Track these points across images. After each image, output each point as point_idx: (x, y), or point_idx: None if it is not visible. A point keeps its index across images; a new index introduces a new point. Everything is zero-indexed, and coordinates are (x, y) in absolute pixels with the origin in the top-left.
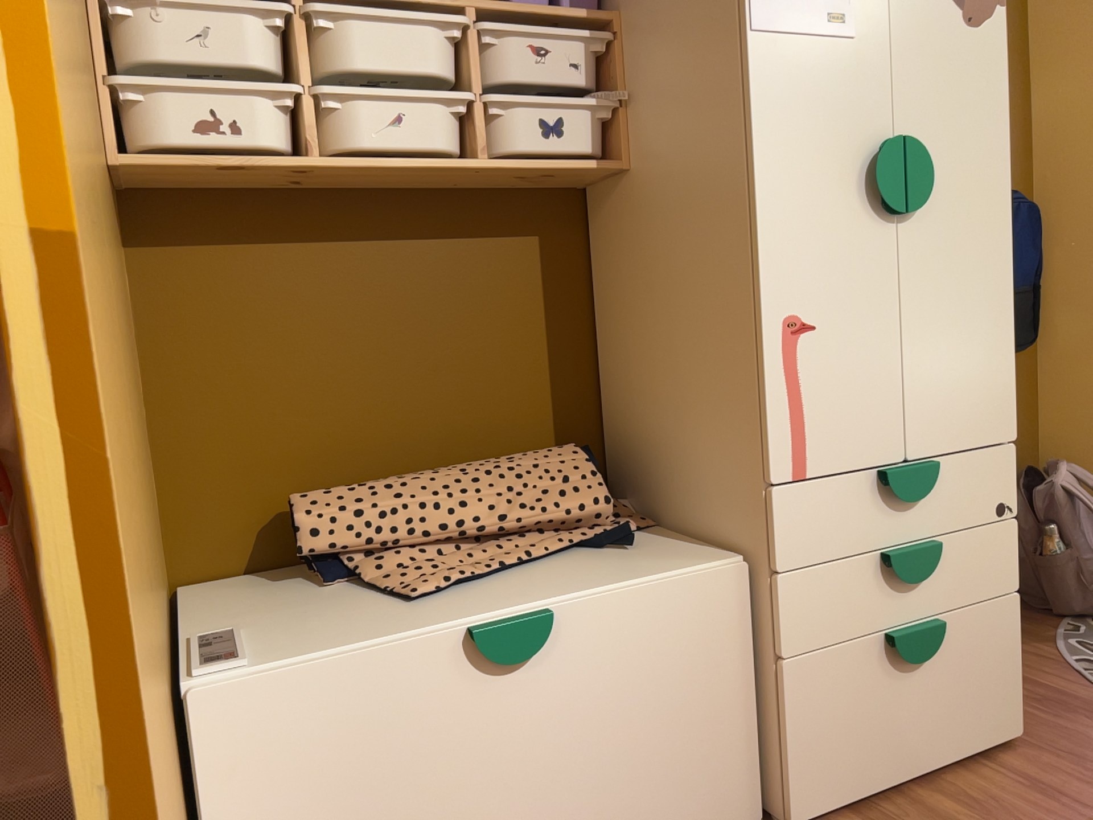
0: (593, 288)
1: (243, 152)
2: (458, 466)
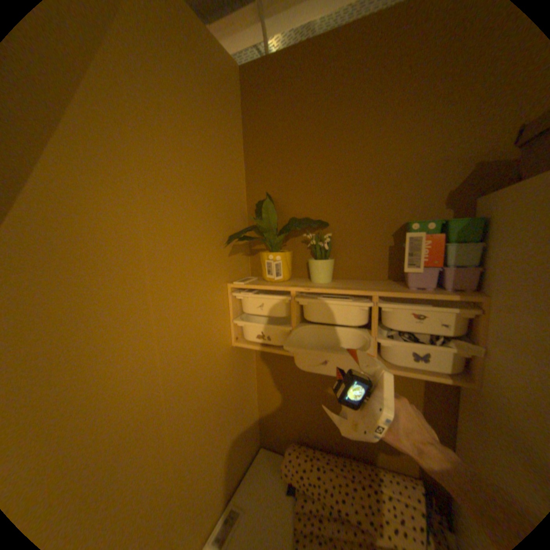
0: (458, 412)
1: (271, 345)
2: (354, 469)
